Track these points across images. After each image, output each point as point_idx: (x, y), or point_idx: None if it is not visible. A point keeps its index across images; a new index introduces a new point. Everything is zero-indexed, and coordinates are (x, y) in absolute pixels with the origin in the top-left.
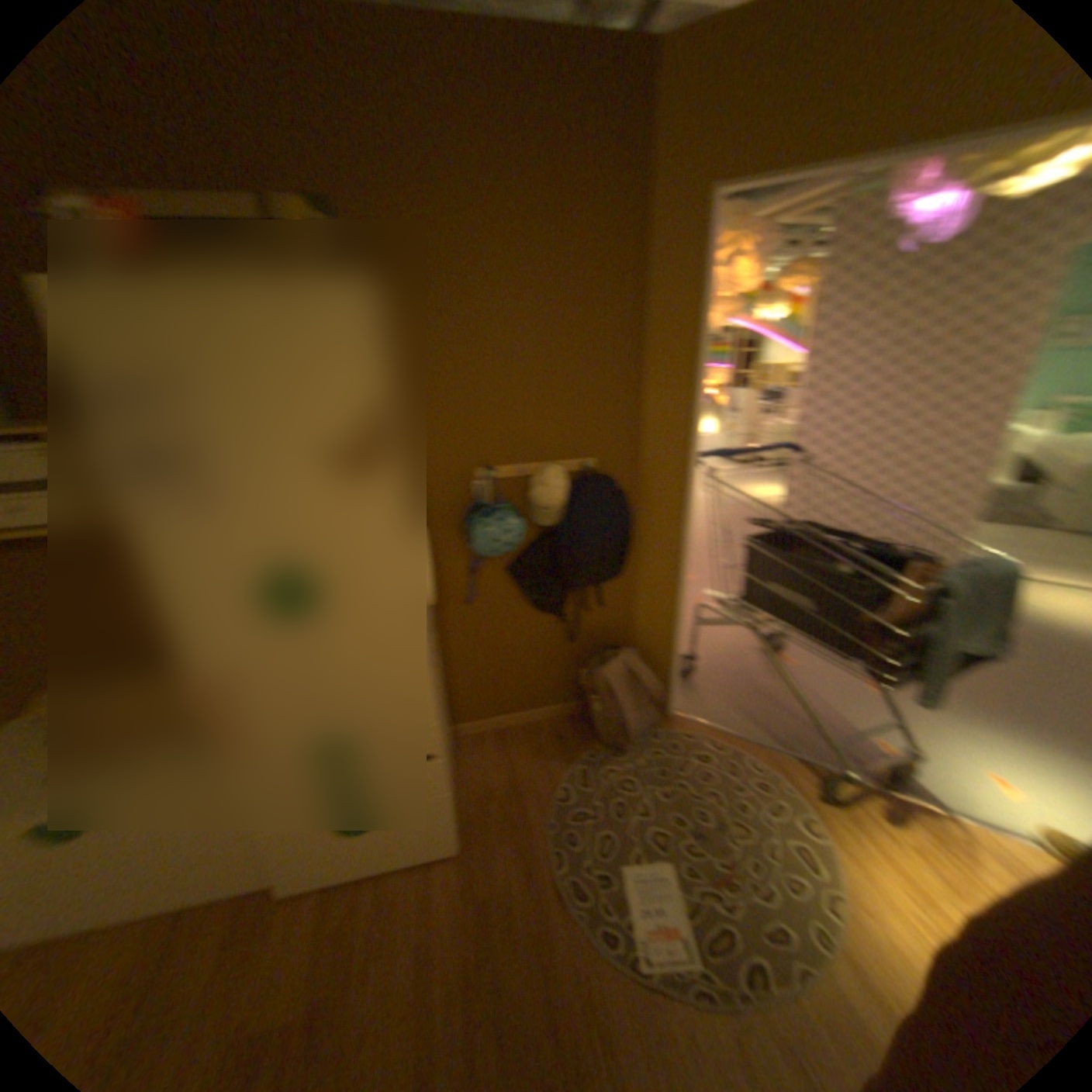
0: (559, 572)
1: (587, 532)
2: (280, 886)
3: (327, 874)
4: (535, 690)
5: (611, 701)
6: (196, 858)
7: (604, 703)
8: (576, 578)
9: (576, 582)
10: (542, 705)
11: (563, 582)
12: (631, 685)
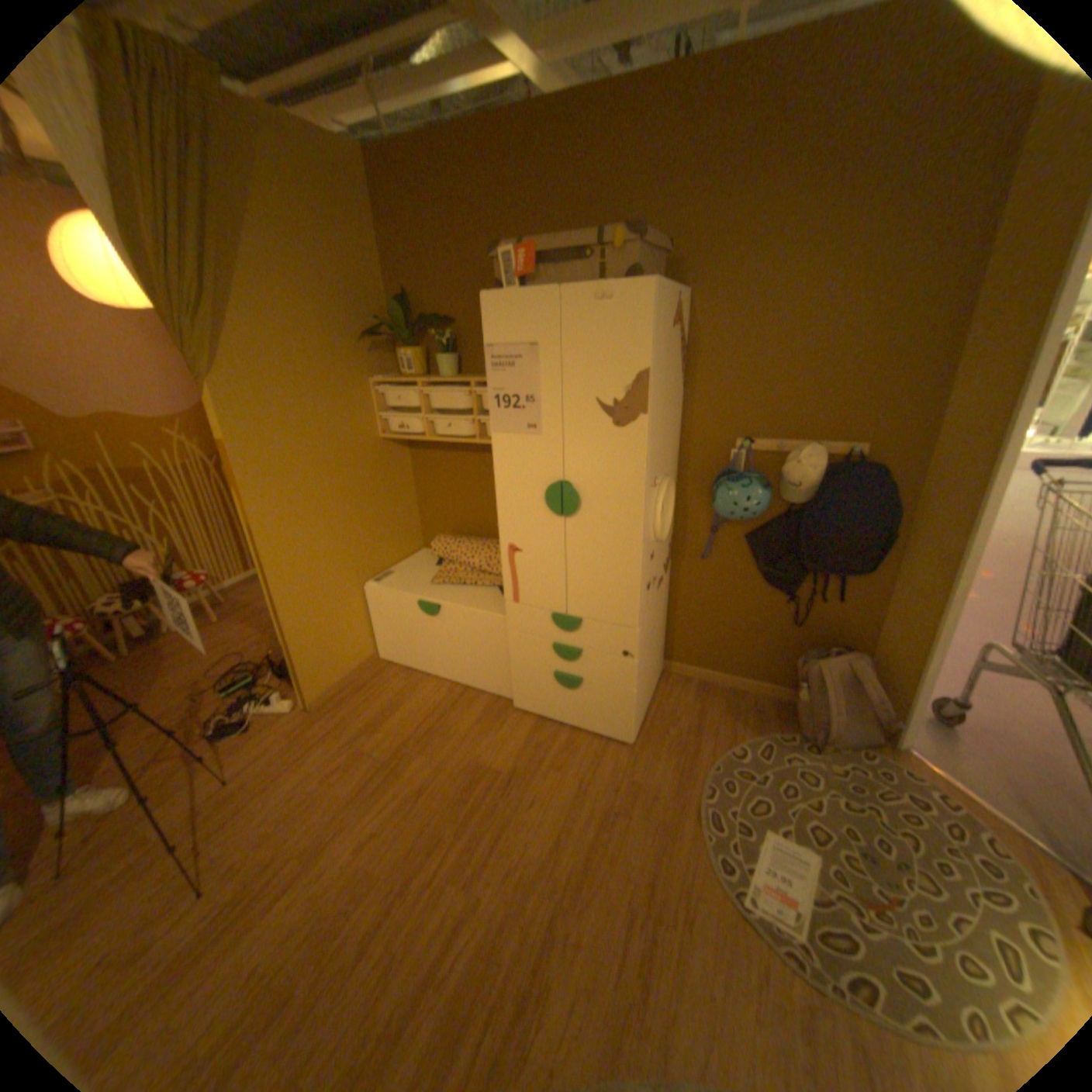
0: (803, 554)
1: (841, 518)
2: (520, 699)
3: (547, 707)
4: (752, 661)
5: (823, 695)
6: (484, 657)
7: (813, 694)
8: (819, 563)
9: (821, 569)
10: (757, 679)
11: (804, 564)
12: (854, 692)
